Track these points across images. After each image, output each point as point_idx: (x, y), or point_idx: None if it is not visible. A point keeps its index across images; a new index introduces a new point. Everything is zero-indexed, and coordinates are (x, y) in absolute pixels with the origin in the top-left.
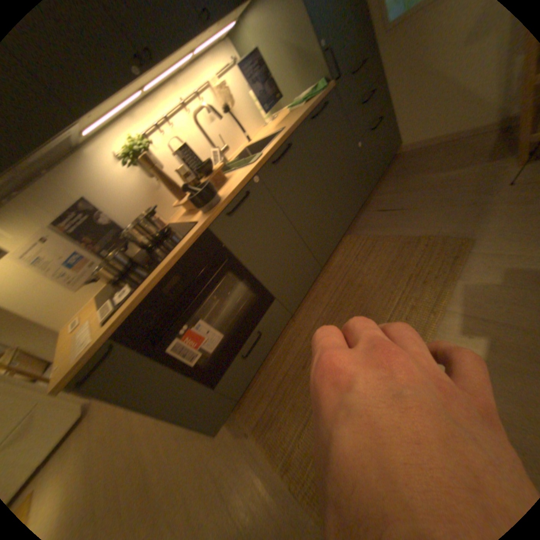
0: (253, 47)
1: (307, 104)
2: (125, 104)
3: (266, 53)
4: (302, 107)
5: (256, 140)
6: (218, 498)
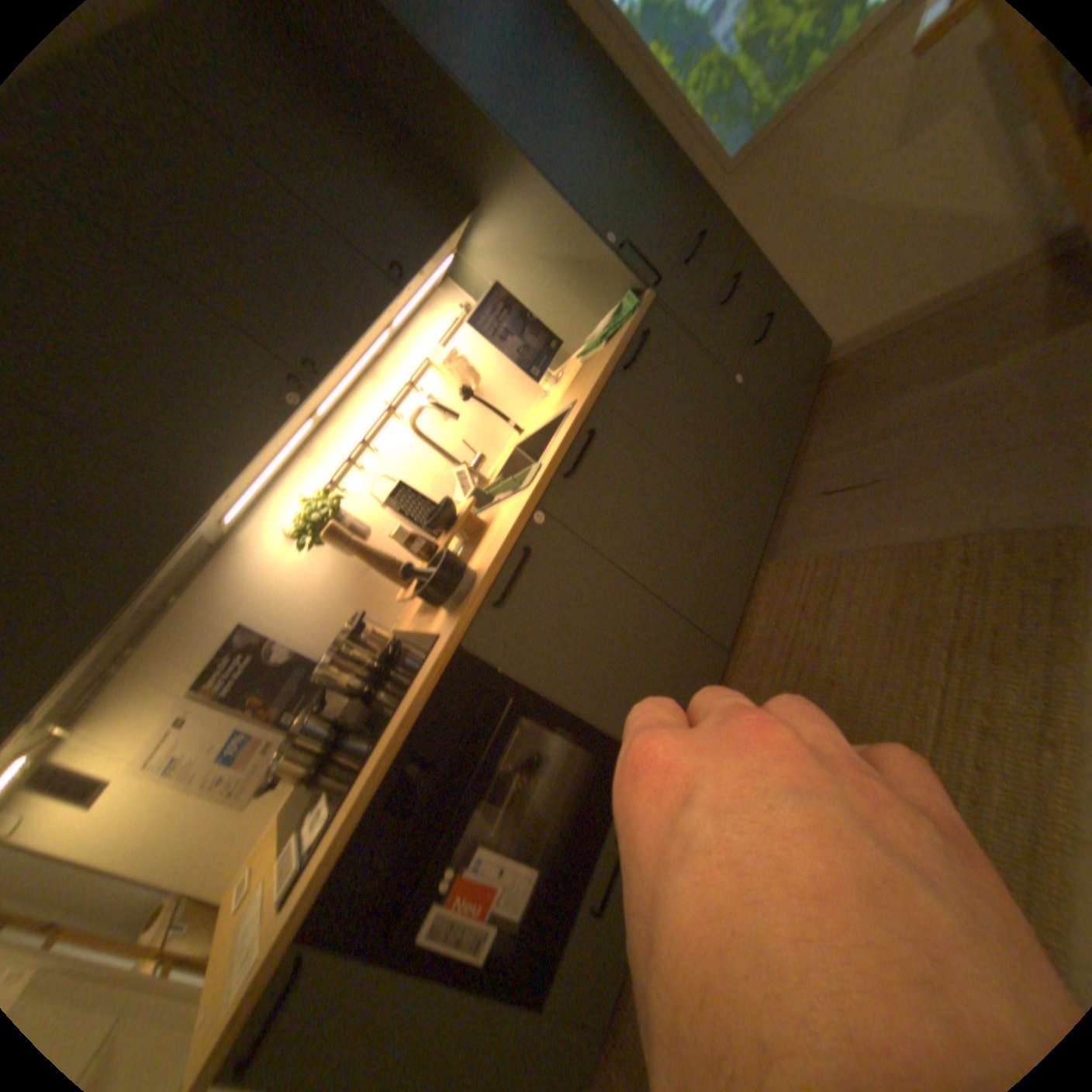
0: (492, 279)
1: (608, 347)
2: (290, 444)
3: (516, 282)
4: (600, 352)
5: (530, 432)
6: None
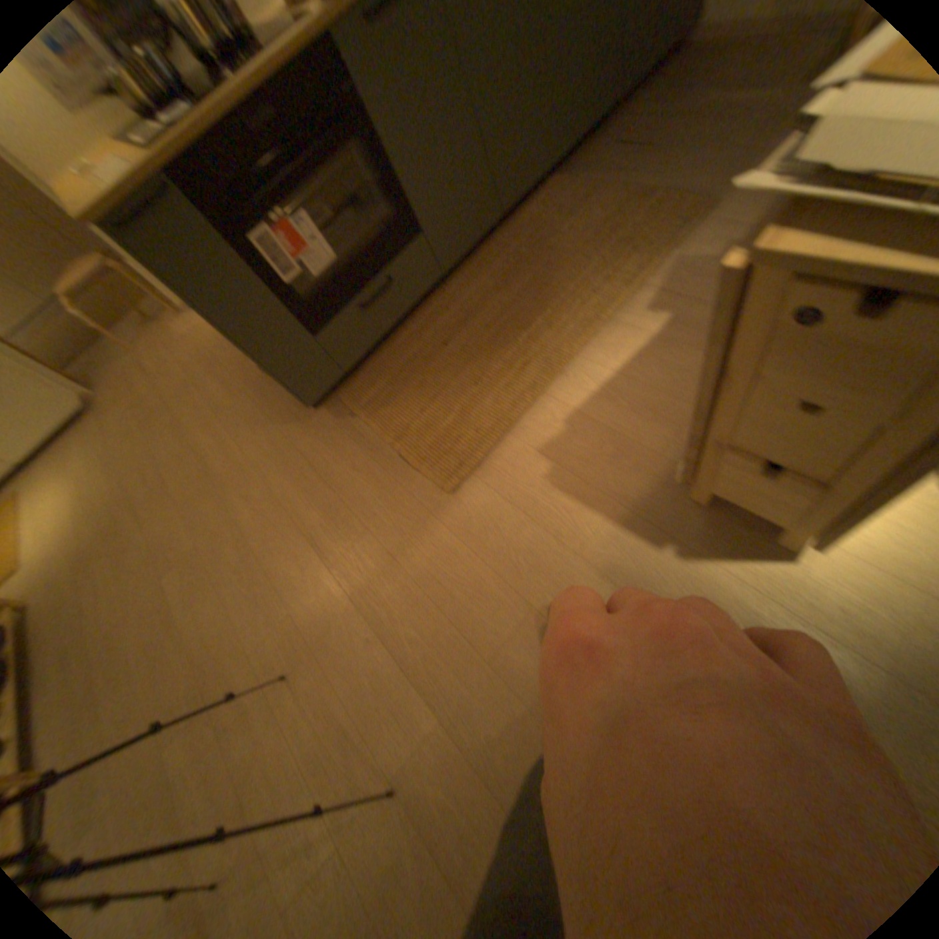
0: None
1: None
2: None
3: None
4: None
5: None
6: (307, 470)
